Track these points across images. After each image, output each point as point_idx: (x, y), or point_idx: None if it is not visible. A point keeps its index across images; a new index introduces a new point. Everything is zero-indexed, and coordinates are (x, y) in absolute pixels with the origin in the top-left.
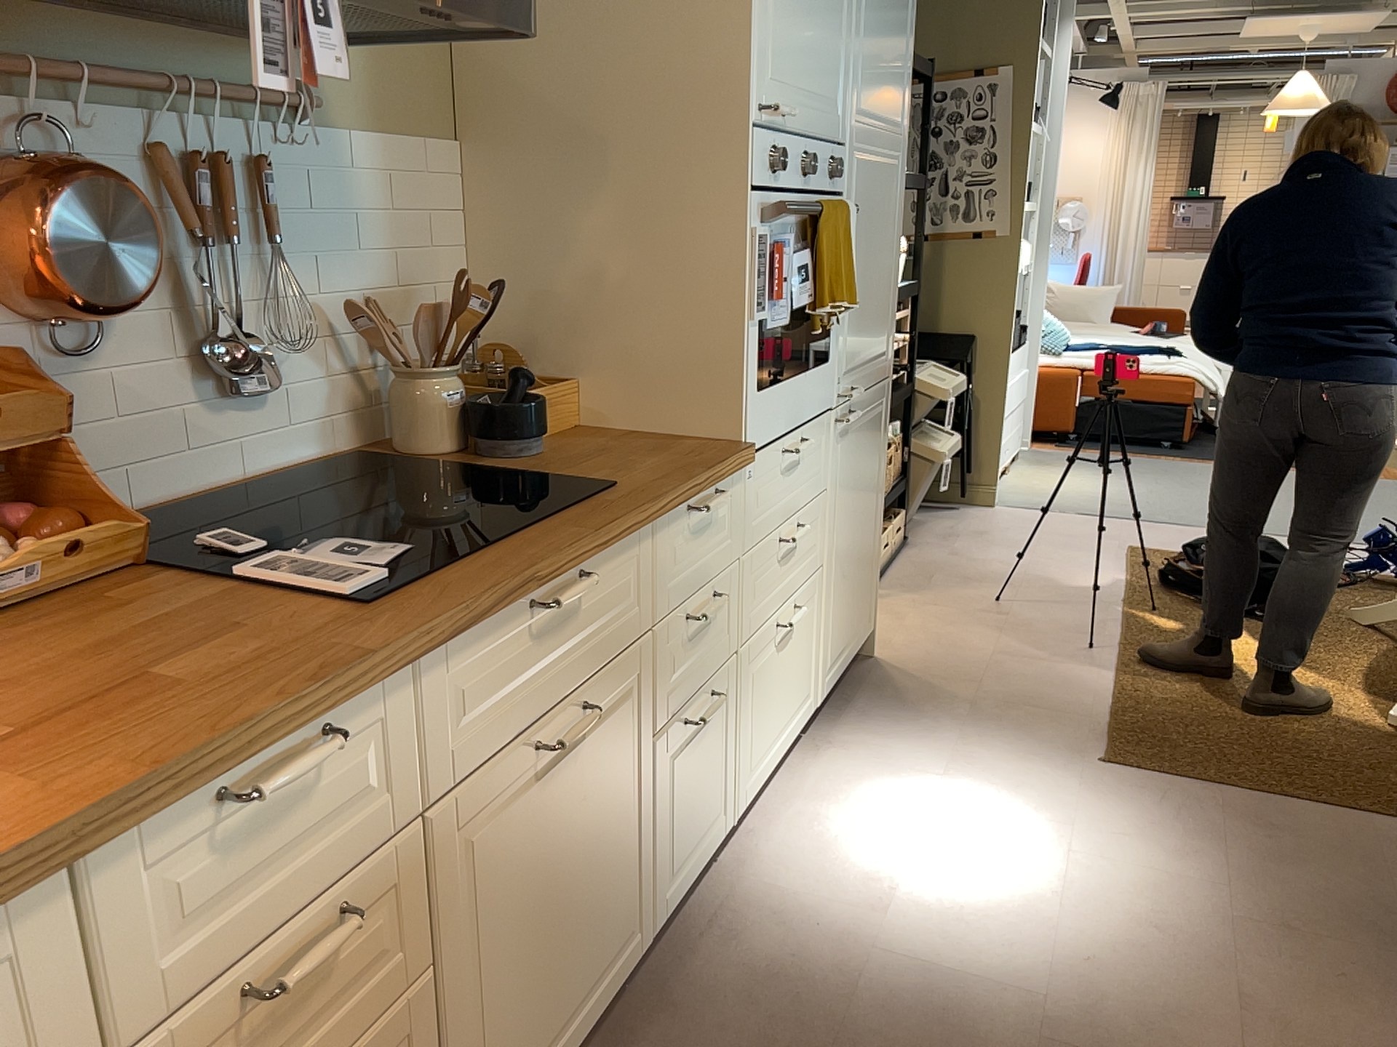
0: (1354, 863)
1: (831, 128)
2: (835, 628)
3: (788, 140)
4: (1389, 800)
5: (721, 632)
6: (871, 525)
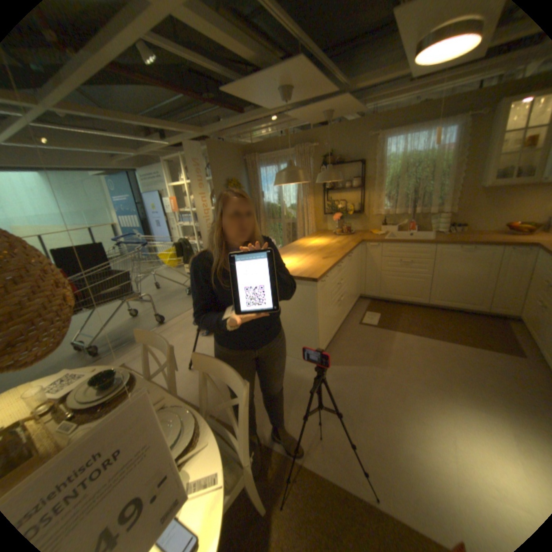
0: (350, 451)
1: None
2: None
3: None
4: (313, 492)
5: None
6: None
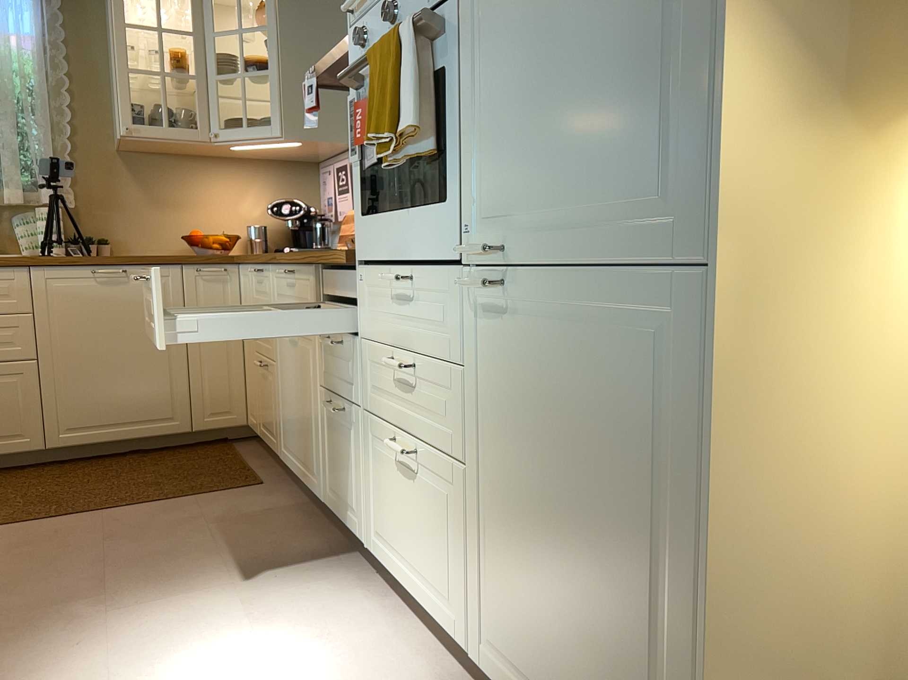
0: None
1: None
2: (505, 609)
3: (381, 6)
4: None
5: (350, 378)
6: (634, 580)
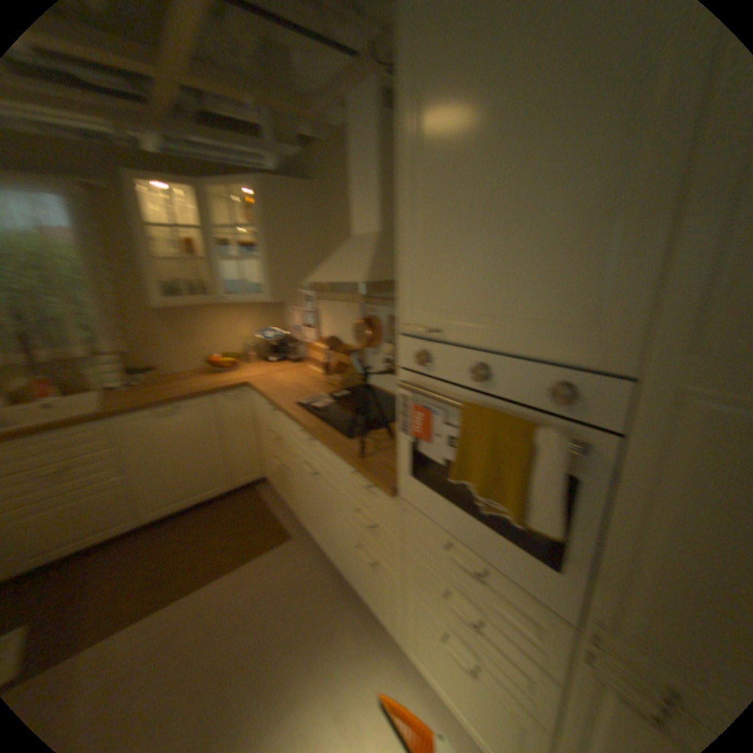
0: None
1: (556, 350)
2: None
3: (447, 347)
4: None
5: (381, 550)
6: None
